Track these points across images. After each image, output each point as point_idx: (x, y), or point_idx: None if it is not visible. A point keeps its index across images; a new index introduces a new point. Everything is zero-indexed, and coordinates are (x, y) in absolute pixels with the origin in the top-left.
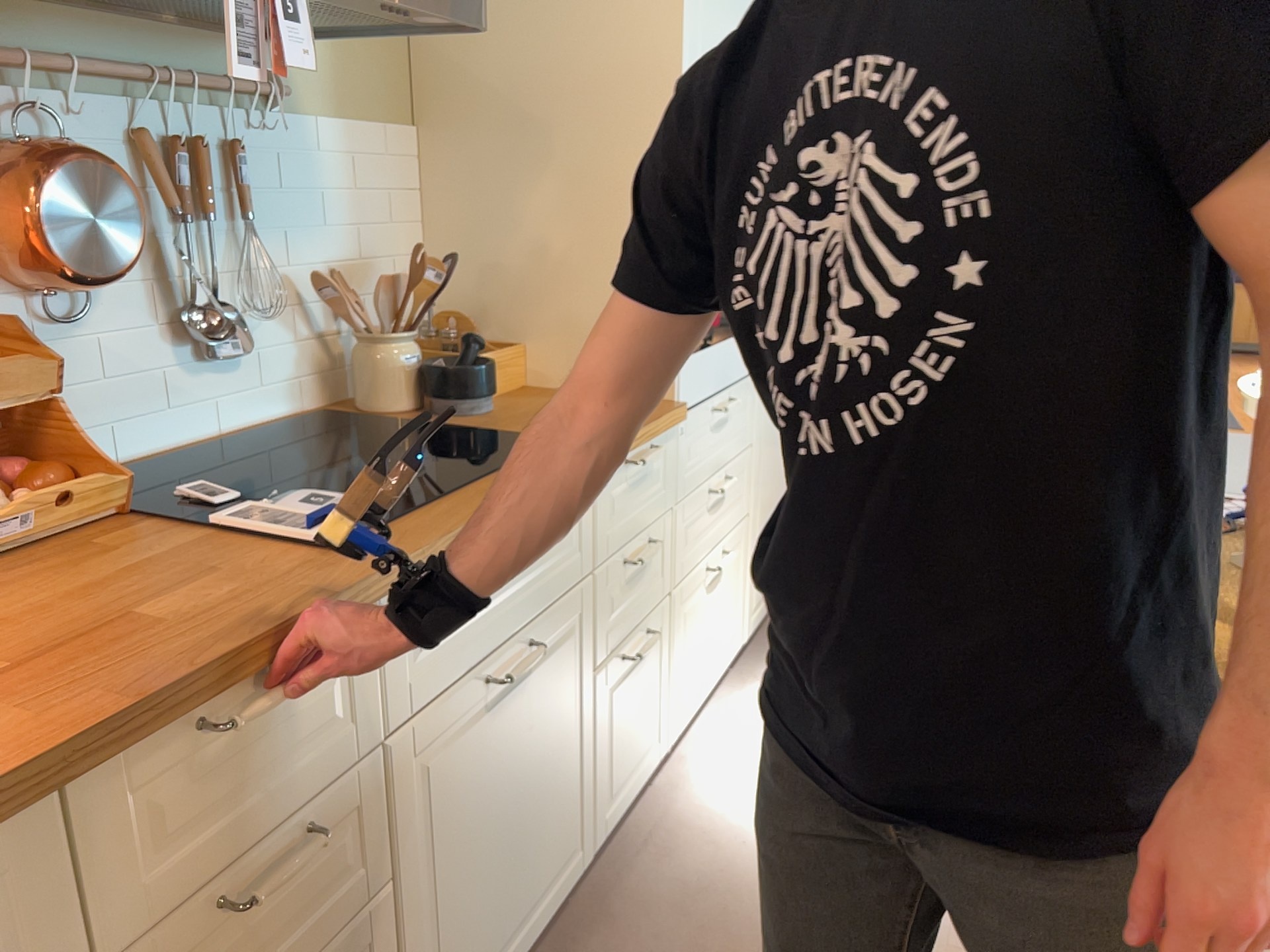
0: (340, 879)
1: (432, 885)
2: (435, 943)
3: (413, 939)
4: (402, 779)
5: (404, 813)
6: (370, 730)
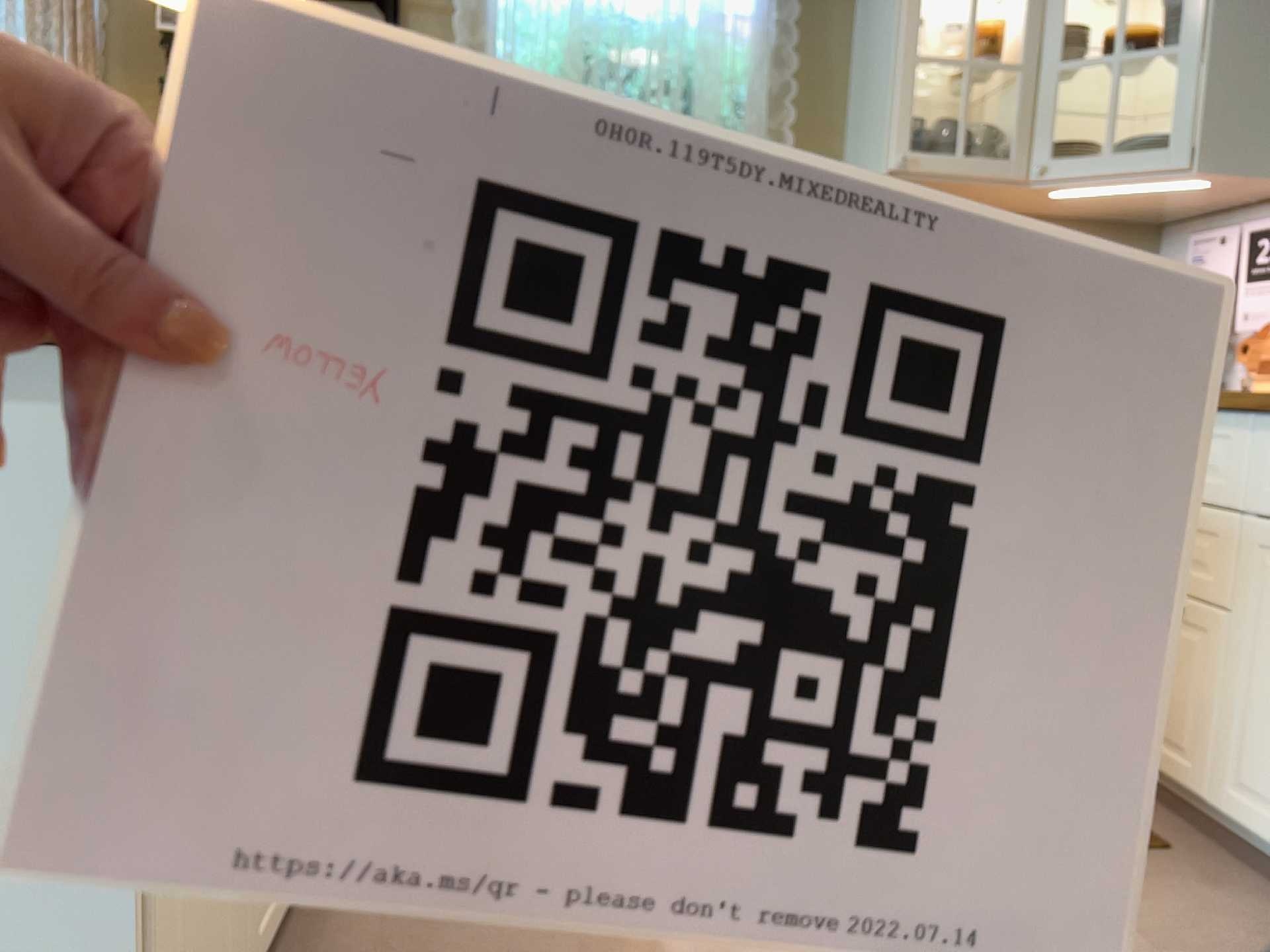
0: (1210, 571)
1: (1263, 664)
2: (1257, 715)
3: (1241, 681)
4: (1256, 555)
5: (1253, 580)
6: (1243, 499)
